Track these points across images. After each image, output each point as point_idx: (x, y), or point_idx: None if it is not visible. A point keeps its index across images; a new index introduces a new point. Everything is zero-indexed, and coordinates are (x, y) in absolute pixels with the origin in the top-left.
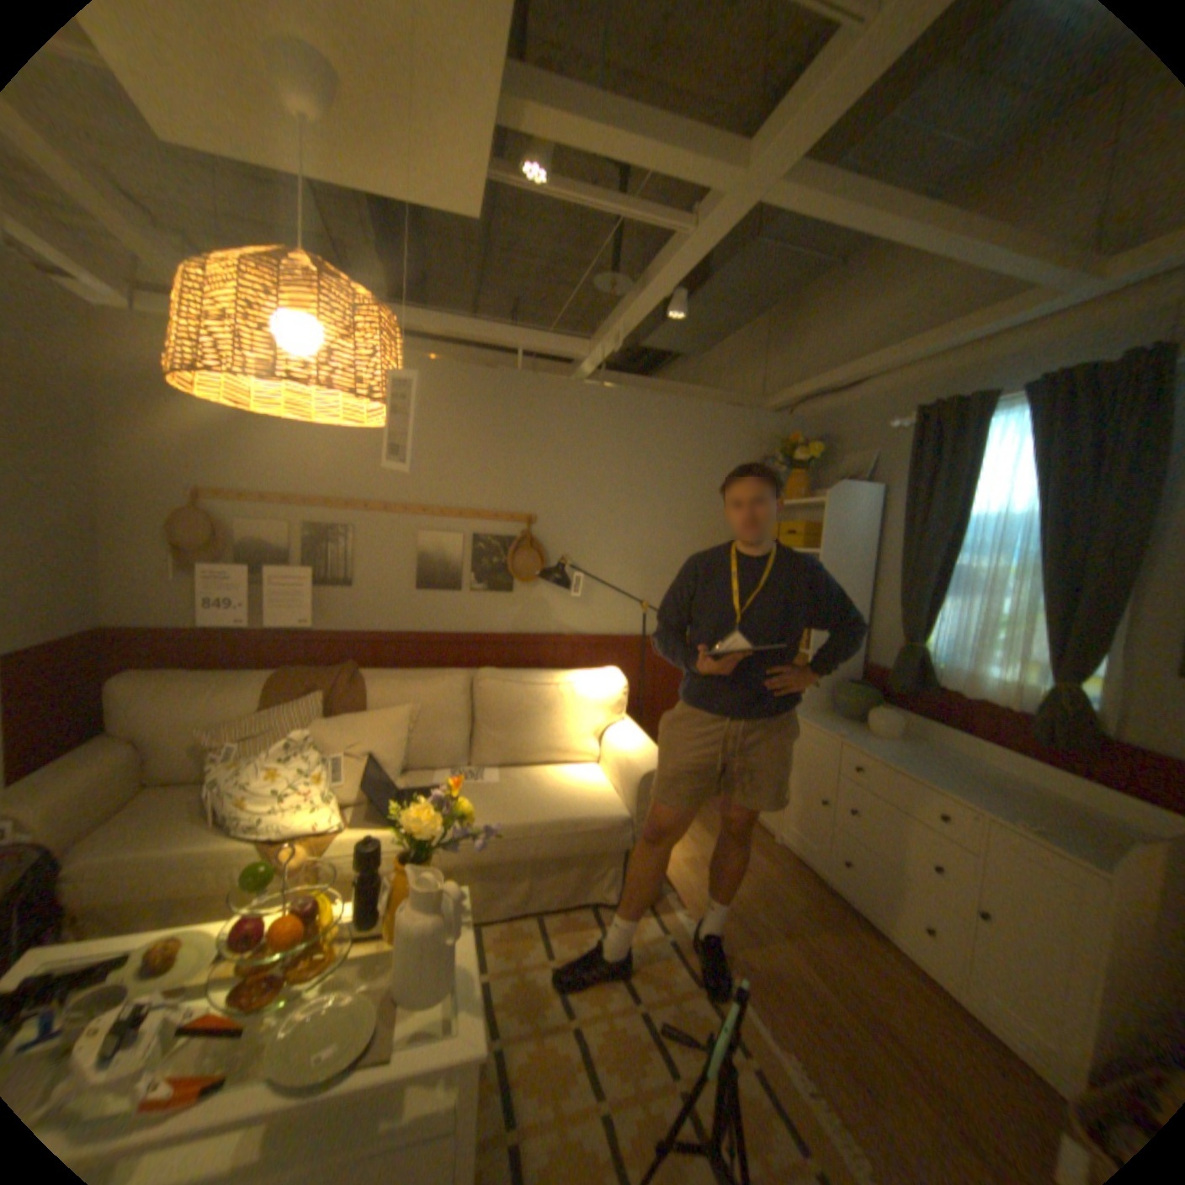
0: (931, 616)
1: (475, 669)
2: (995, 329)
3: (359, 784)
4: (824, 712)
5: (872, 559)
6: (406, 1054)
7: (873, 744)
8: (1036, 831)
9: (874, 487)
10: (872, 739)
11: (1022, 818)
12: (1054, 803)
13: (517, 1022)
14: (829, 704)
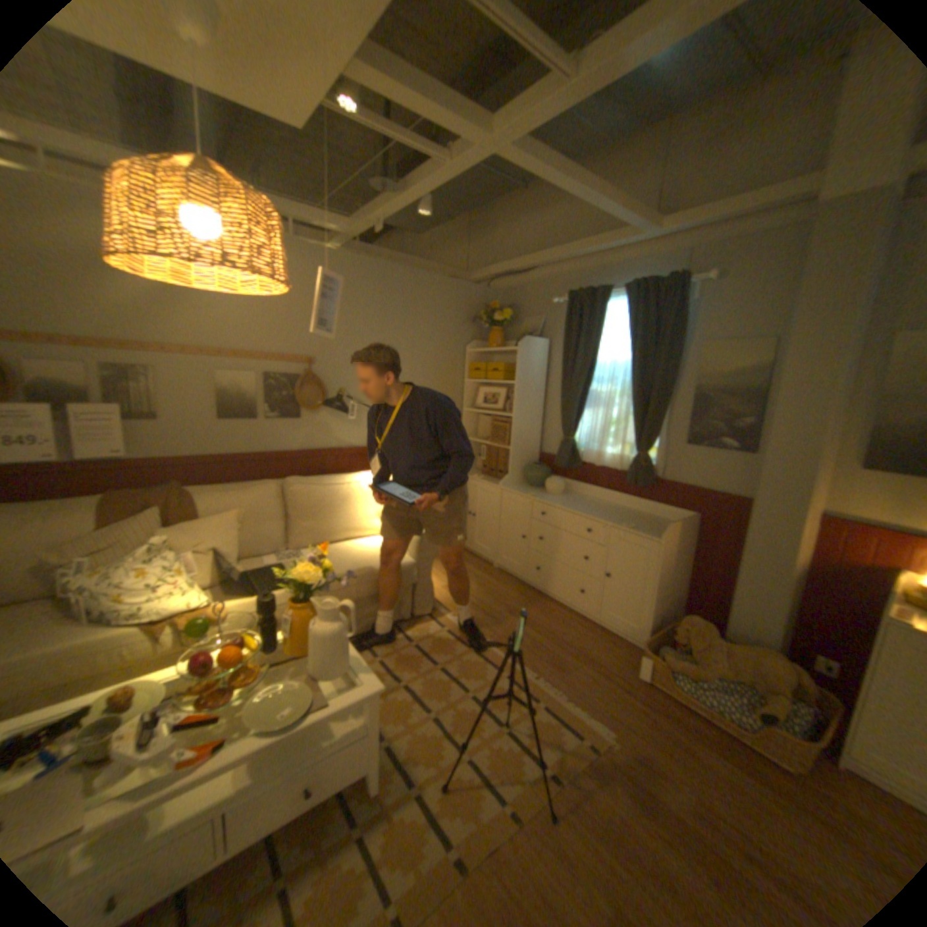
0: (577, 421)
1: (275, 480)
2: (609, 248)
3: (211, 572)
4: (519, 485)
5: (543, 388)
6: (336, 701)
7: (549, 498)
8: (630, 527)
9: (544, 341)
10: (548, 496)
11: (623, 523)
12: (636, 515)
13: None
14: (521, 479)
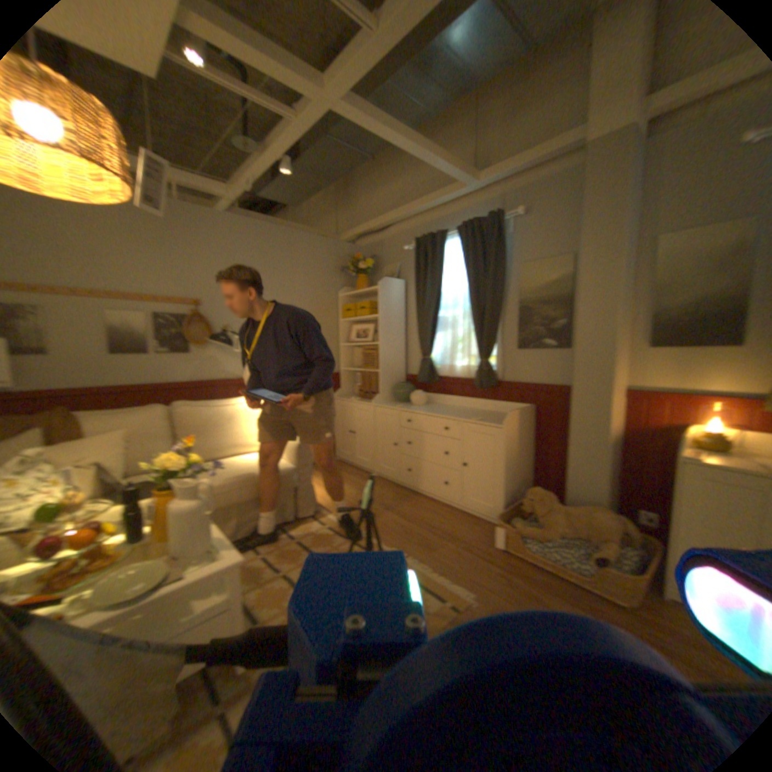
0: (432, 343)
1: (169, 407)
2: (444, 201)
3: (93, 483)
4: (390, 401)
5: (404, 319)
6: (193, 572)
7: (414, 408)
8: (479, 419)
9: (401, 281)
10: (413, 406)
11: (474, 418)
12: (485, 412)
13: (246, 584)
14: (392, 397)
